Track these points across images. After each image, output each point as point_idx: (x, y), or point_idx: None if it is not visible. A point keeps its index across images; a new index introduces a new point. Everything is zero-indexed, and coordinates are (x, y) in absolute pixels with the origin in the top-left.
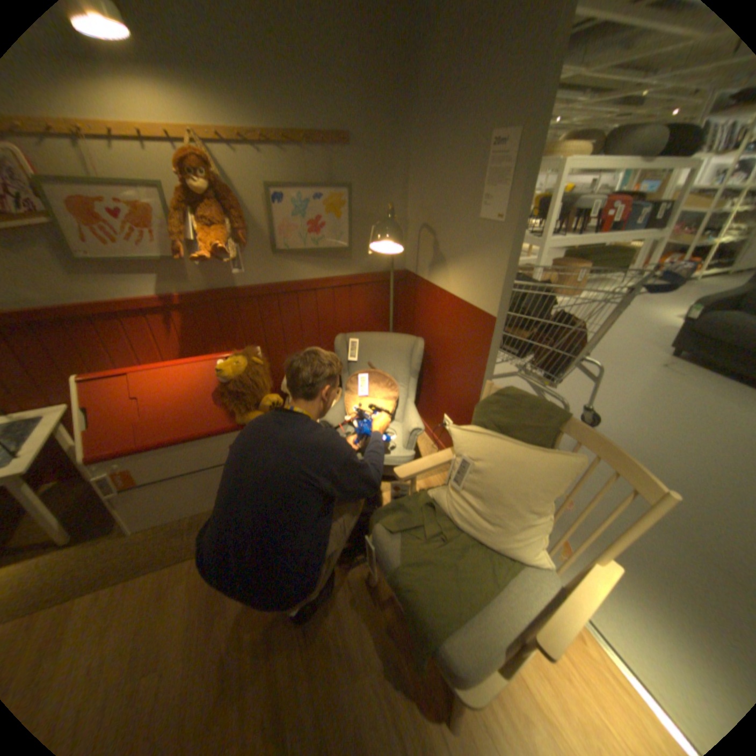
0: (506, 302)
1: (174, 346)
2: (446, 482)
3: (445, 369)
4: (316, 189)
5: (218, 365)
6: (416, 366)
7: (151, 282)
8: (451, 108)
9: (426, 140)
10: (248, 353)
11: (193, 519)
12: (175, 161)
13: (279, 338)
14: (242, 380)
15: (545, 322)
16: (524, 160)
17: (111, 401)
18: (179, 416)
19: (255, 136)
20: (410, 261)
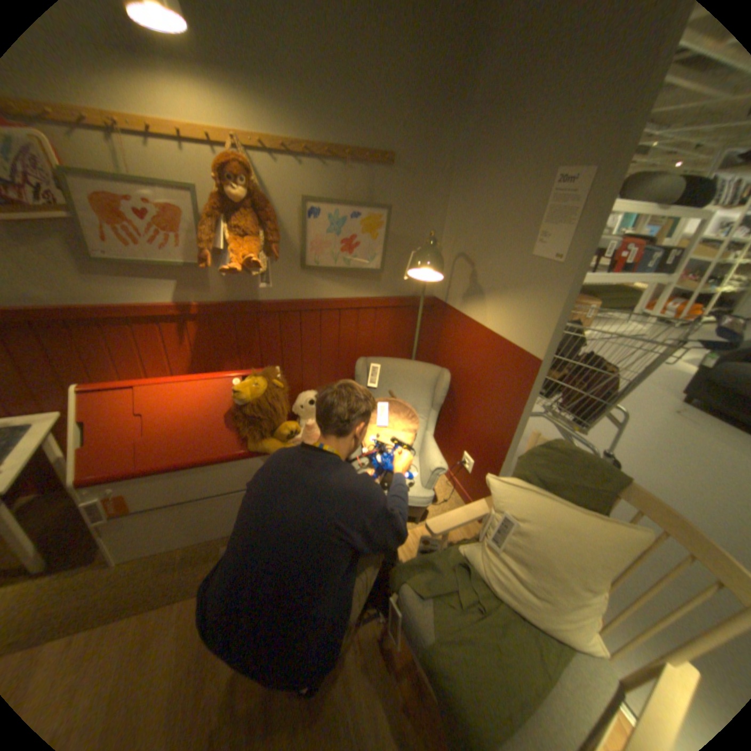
0: (555, 346)
1: (185, 357)
2: (481, 540)
3: (470, 405)
4: (355, 208)
5: (235, 386)
6: (440, 399)
7: (170, 288)
8: (508, 140)
9: (474, 169)
10: (268, 375)
11: (186, 551)
12: (212, 166)
13: (297, 357)
14: (259, 403)
15: (577, 364)
16: (597, 202)
17: (113, 417)
18: (186, 439)
19: (299, 149)
20: (440, 288)
